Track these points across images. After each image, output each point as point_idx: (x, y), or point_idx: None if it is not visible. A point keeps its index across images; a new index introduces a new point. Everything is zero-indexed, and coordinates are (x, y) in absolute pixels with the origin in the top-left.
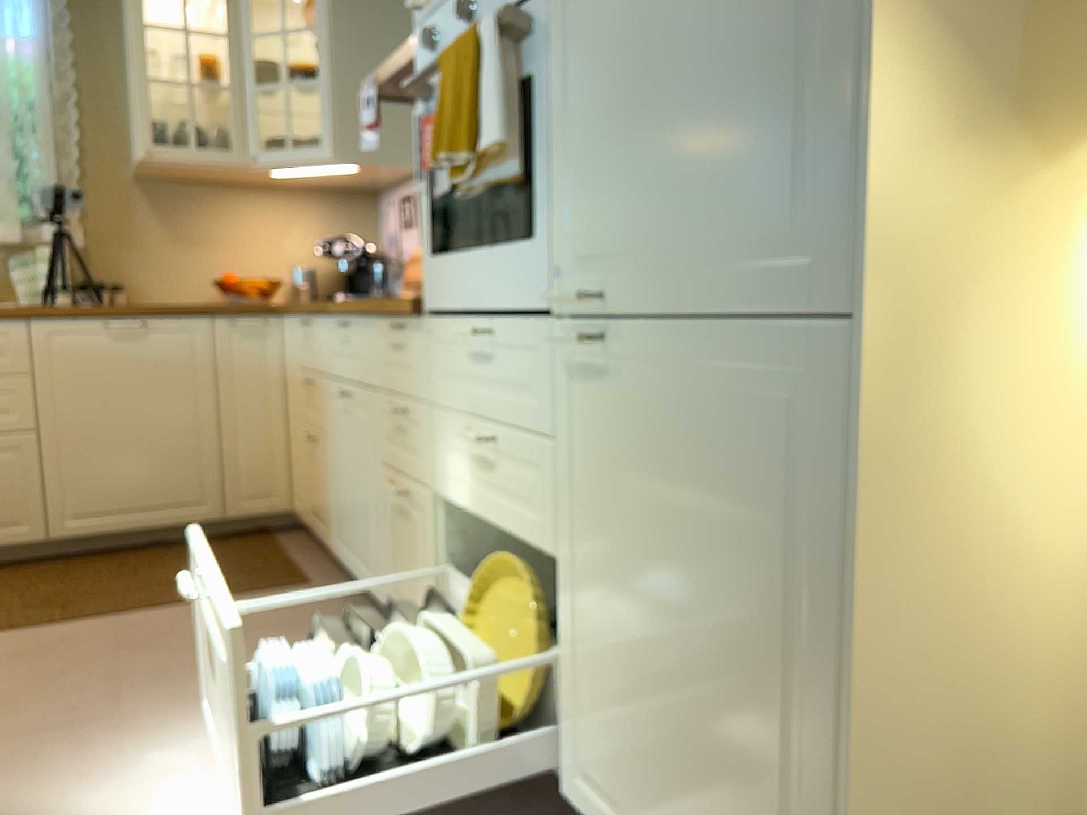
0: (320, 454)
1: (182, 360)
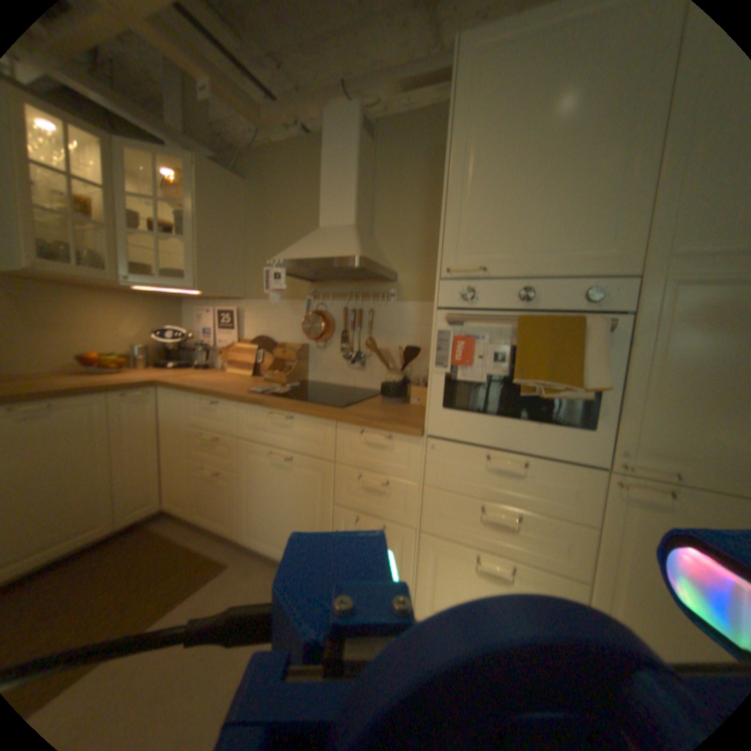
0: (224, 485)
1: (80, 430)
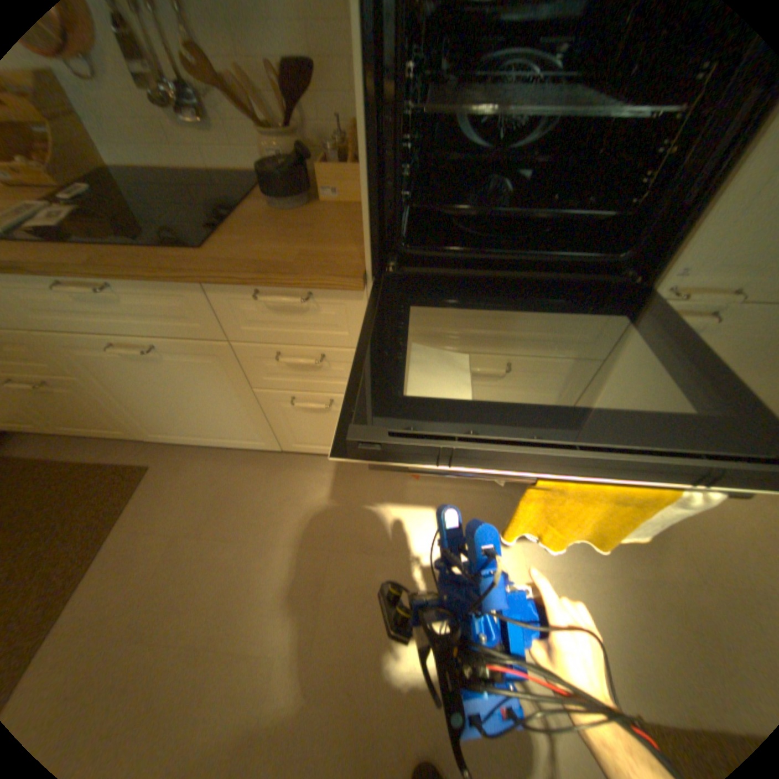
0: (66, 390)
1: None
